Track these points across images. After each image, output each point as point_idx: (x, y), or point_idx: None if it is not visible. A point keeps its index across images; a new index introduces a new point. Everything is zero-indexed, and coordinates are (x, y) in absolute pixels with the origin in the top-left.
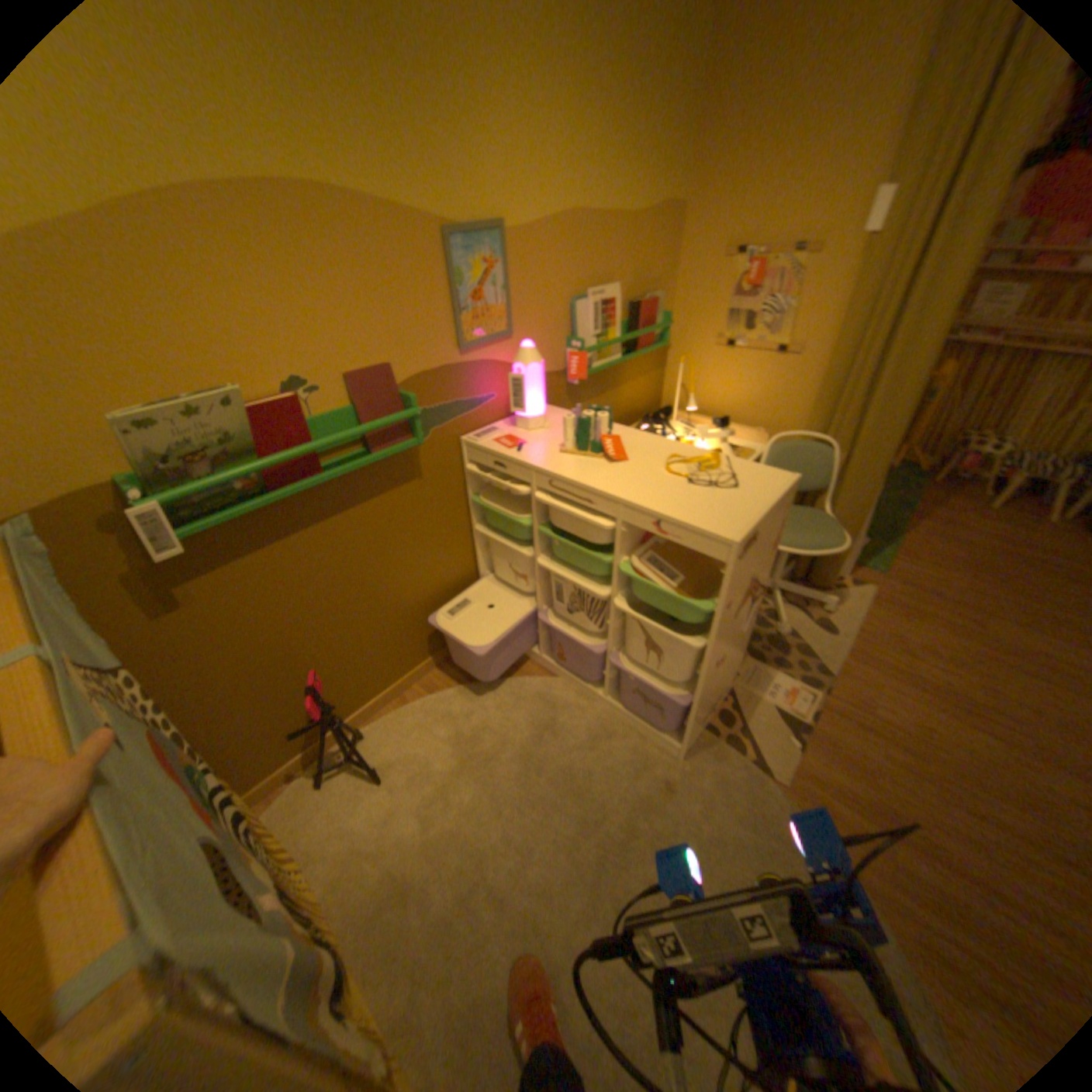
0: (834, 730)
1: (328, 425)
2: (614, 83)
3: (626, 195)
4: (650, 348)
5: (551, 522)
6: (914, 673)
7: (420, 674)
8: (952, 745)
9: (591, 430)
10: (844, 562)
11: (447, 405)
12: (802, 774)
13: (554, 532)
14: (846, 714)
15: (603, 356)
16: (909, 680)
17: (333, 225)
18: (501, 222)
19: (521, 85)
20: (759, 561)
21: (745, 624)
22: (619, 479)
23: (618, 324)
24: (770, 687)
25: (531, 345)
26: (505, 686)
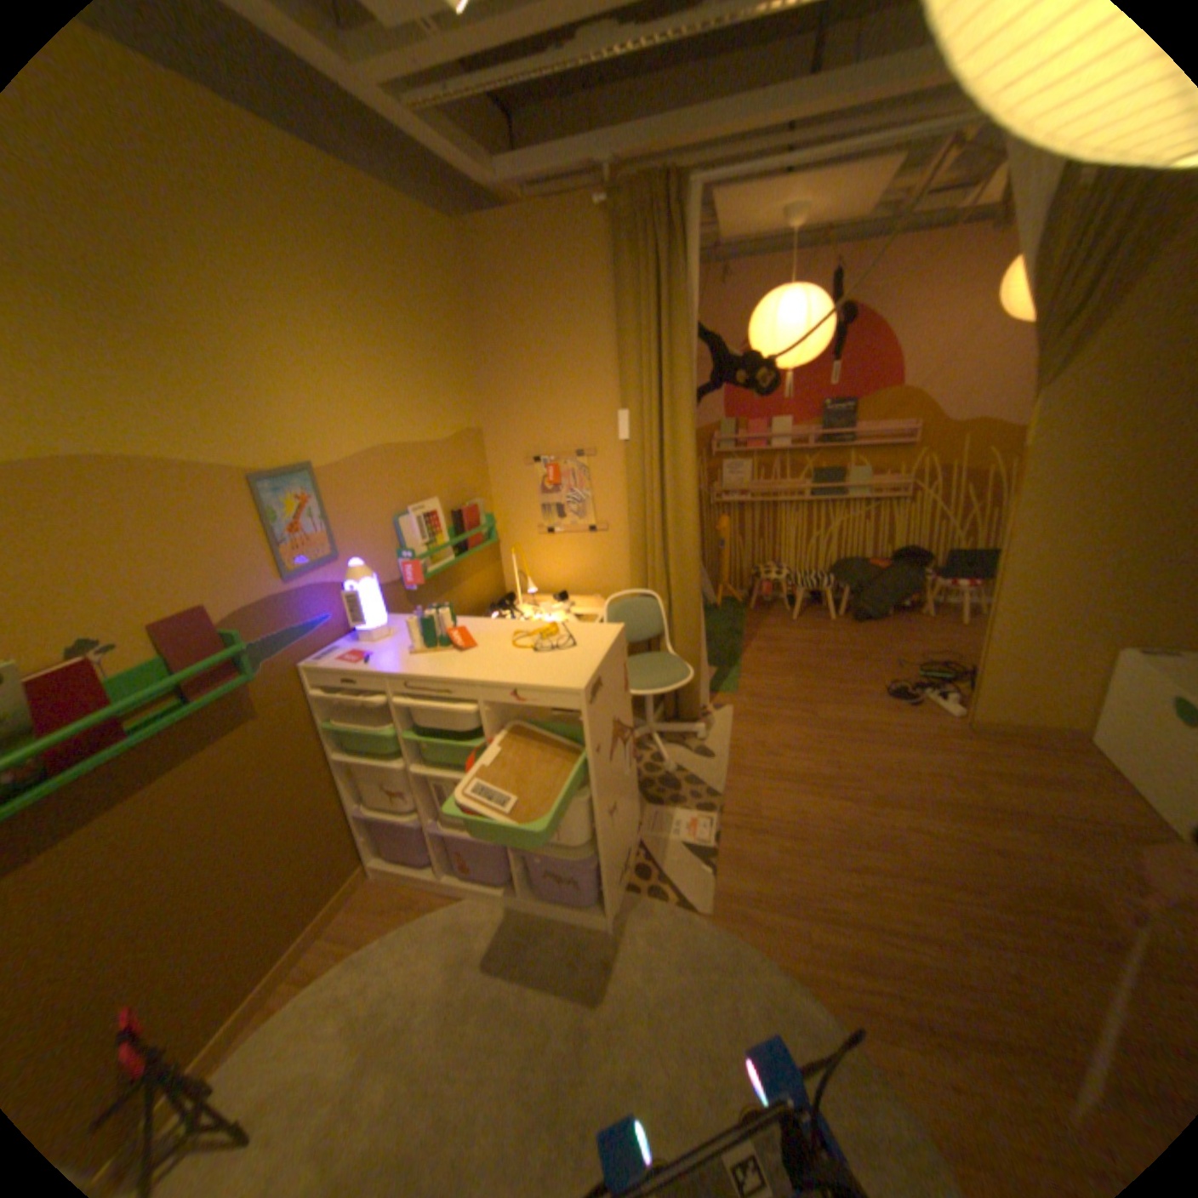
0: (734, 844)
1: (132, 683)
2: (396, 354)
3: (427, 430)
4: (482, 546)
5: (417, 725)
6: (779, 770)
7: (287, 967)
8: (821, 820)
9: (438, 627)
10: (700, 692)
11: (278, 635)
12: (719, 897)
13: (423, 735)
14: (739, 826)
15: (438, 560)
16: (777, 777)
17: (127, 488)
18: (311, 464)
19: (311, 362)
20: (614, 704)
21: (626, 768)
22: (473, 664)
23: (446, 530)
24: (673, 826)
25: (361, 563)
26: (403, 936)
